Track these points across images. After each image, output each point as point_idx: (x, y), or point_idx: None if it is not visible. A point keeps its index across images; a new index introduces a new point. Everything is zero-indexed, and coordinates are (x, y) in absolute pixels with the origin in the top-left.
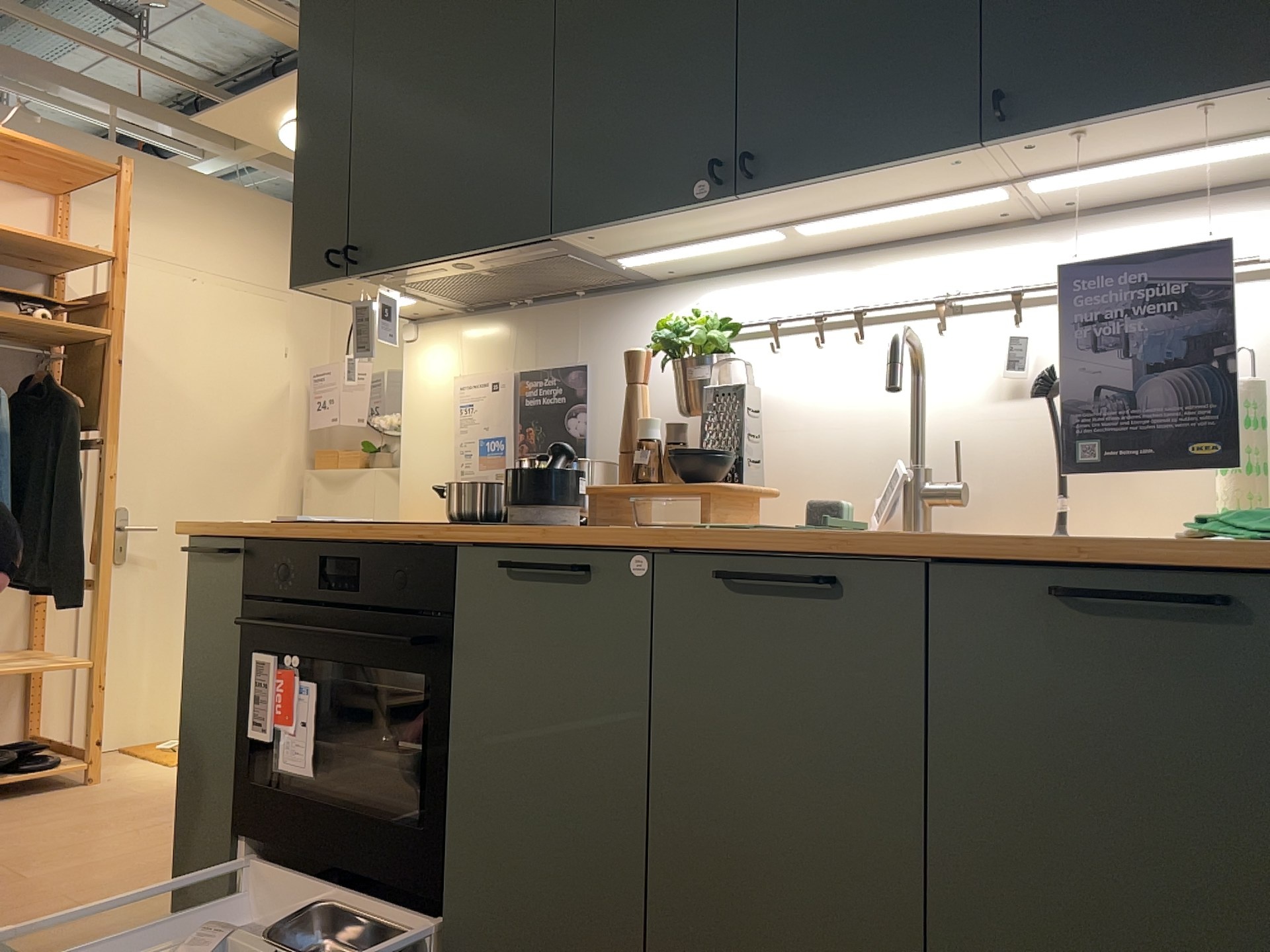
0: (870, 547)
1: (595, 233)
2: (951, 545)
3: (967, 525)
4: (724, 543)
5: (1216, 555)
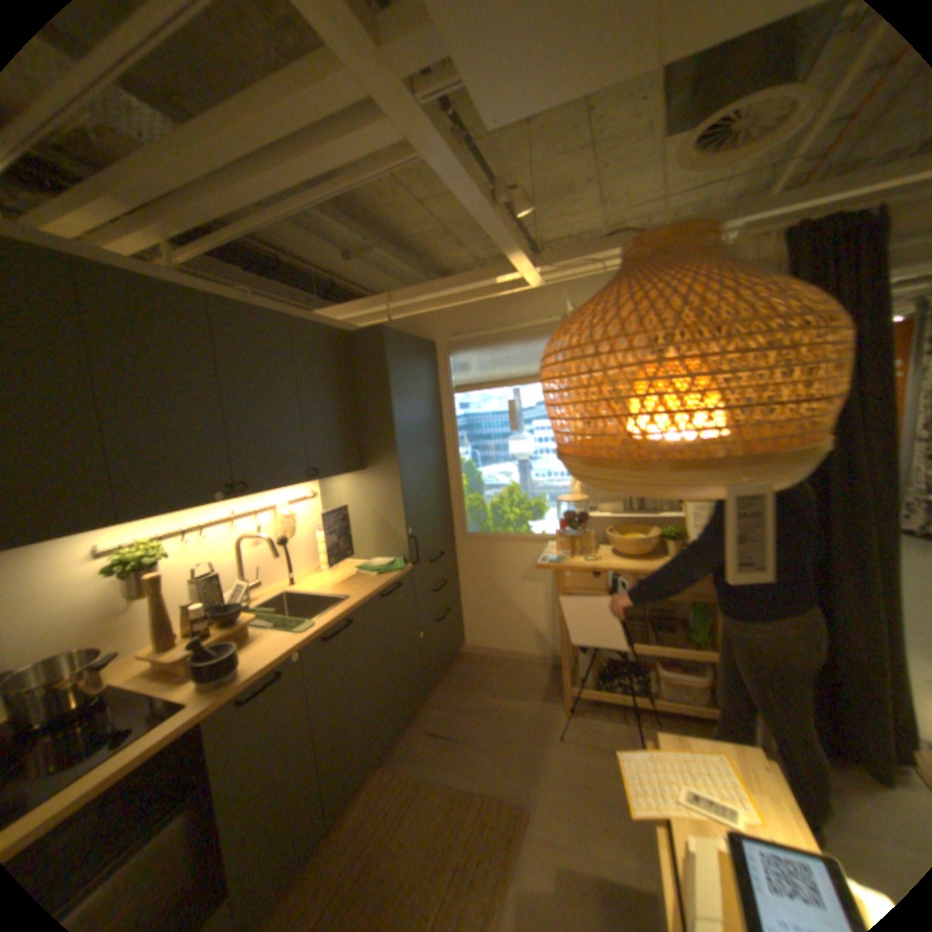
0: (354, 608)
1: (135, 519)
2: (368, 598)
3: (249, 594)
4: (323, 630)
5: (393, 577)
